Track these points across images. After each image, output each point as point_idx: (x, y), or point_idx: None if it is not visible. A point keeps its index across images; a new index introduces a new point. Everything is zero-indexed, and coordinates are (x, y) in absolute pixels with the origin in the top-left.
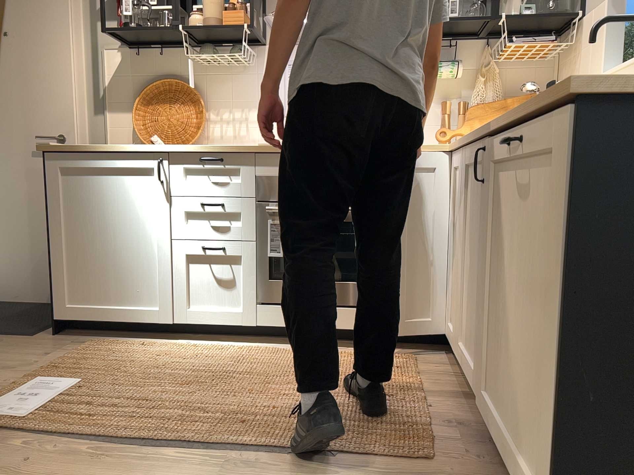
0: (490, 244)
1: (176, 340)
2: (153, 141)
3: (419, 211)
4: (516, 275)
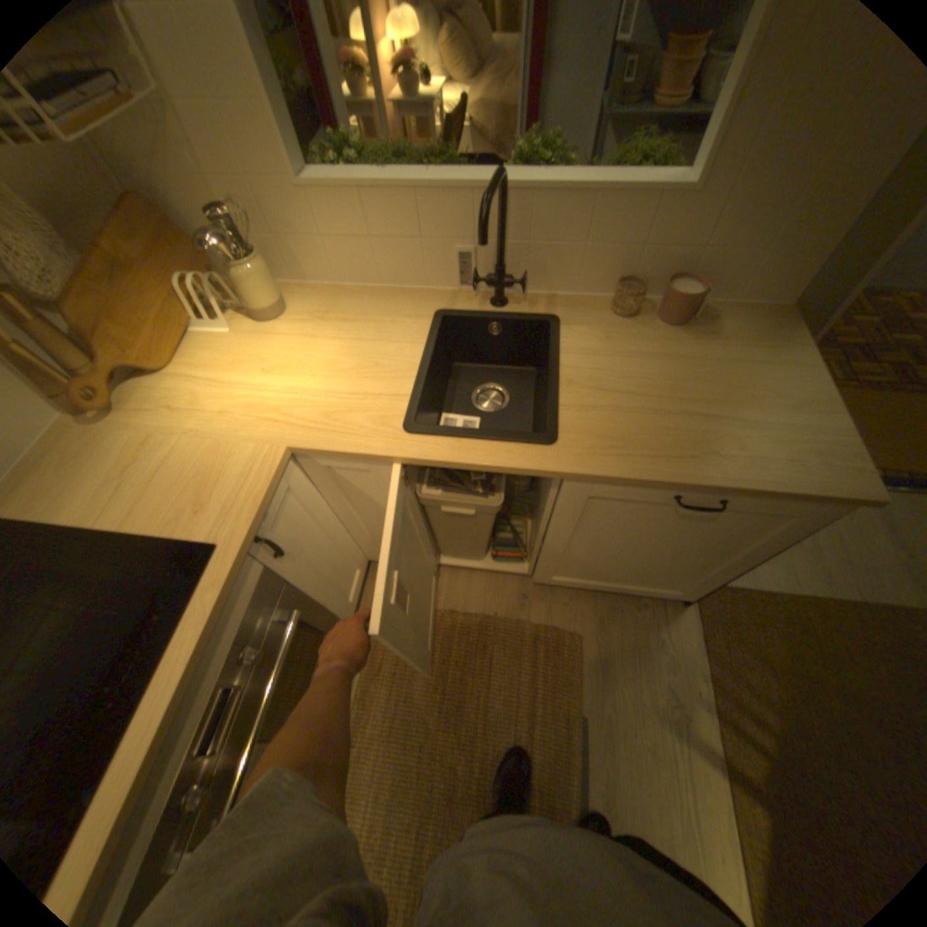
0: (560, 533)
1: None
2: None
3: (301, 539)
4: (628, 545)
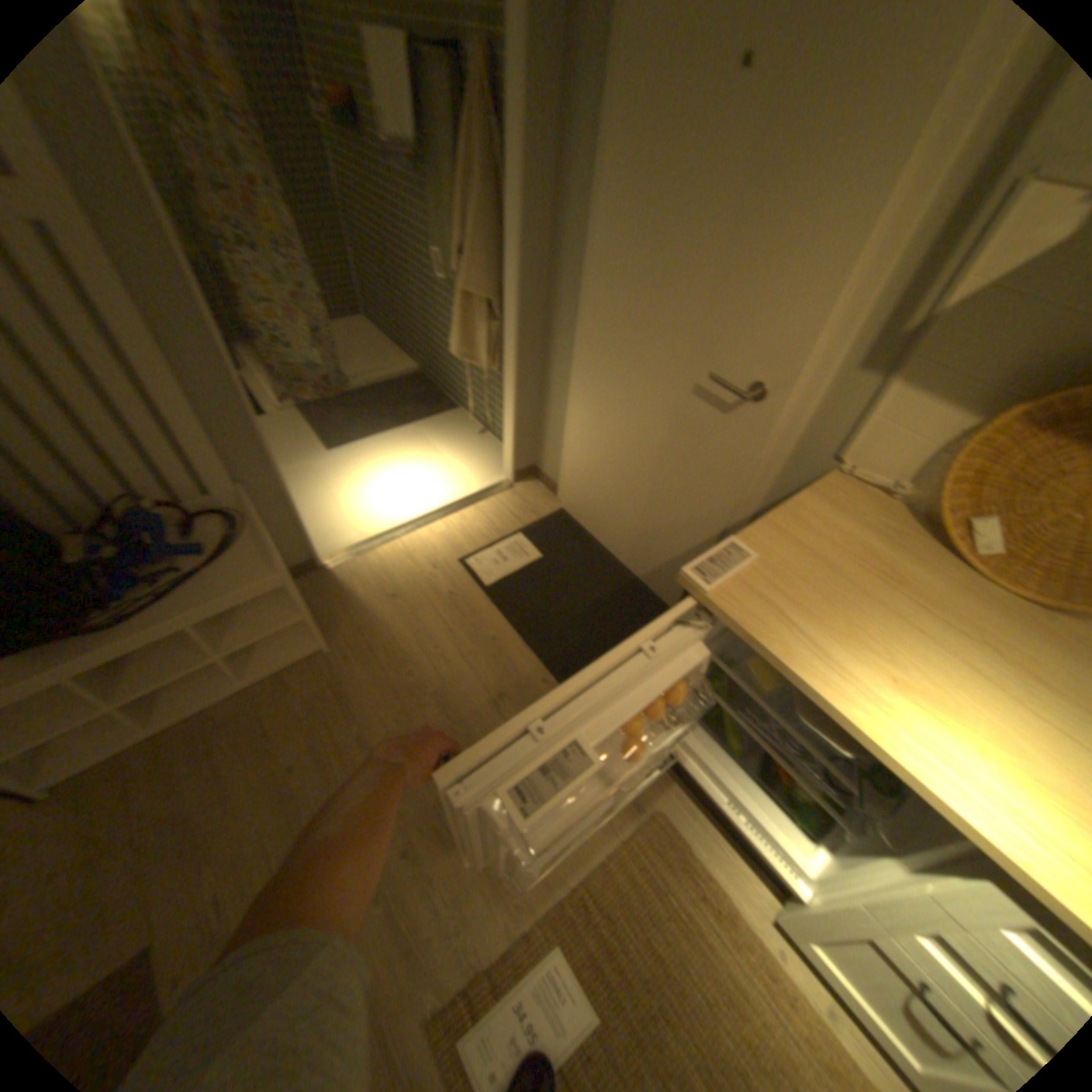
0: None
1: (771, 914)
2: (981, 526)
3: None
4: None
